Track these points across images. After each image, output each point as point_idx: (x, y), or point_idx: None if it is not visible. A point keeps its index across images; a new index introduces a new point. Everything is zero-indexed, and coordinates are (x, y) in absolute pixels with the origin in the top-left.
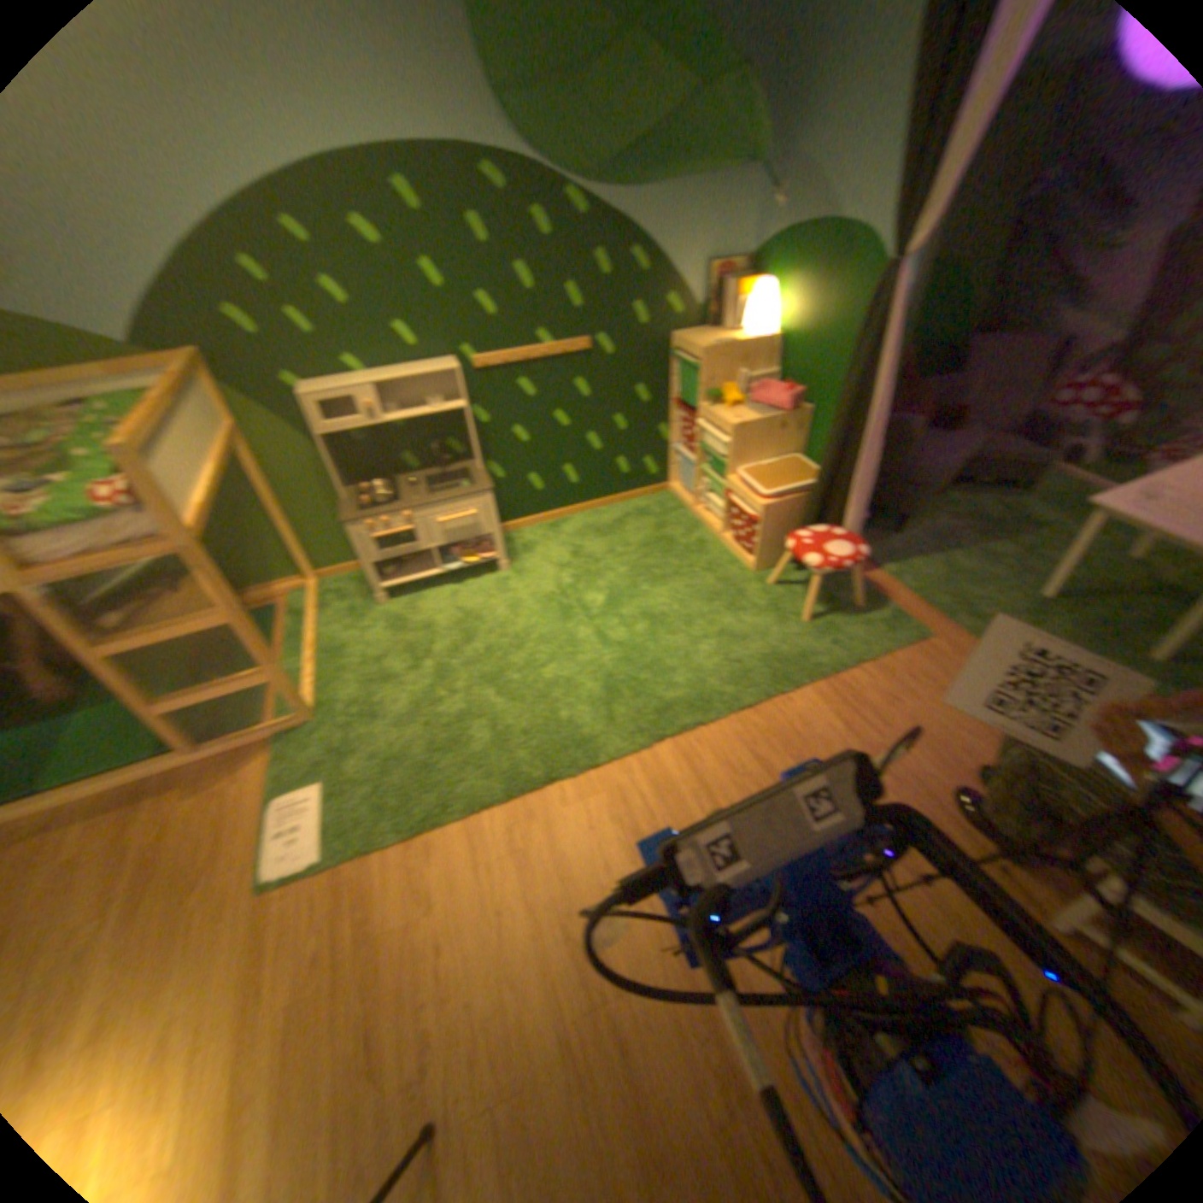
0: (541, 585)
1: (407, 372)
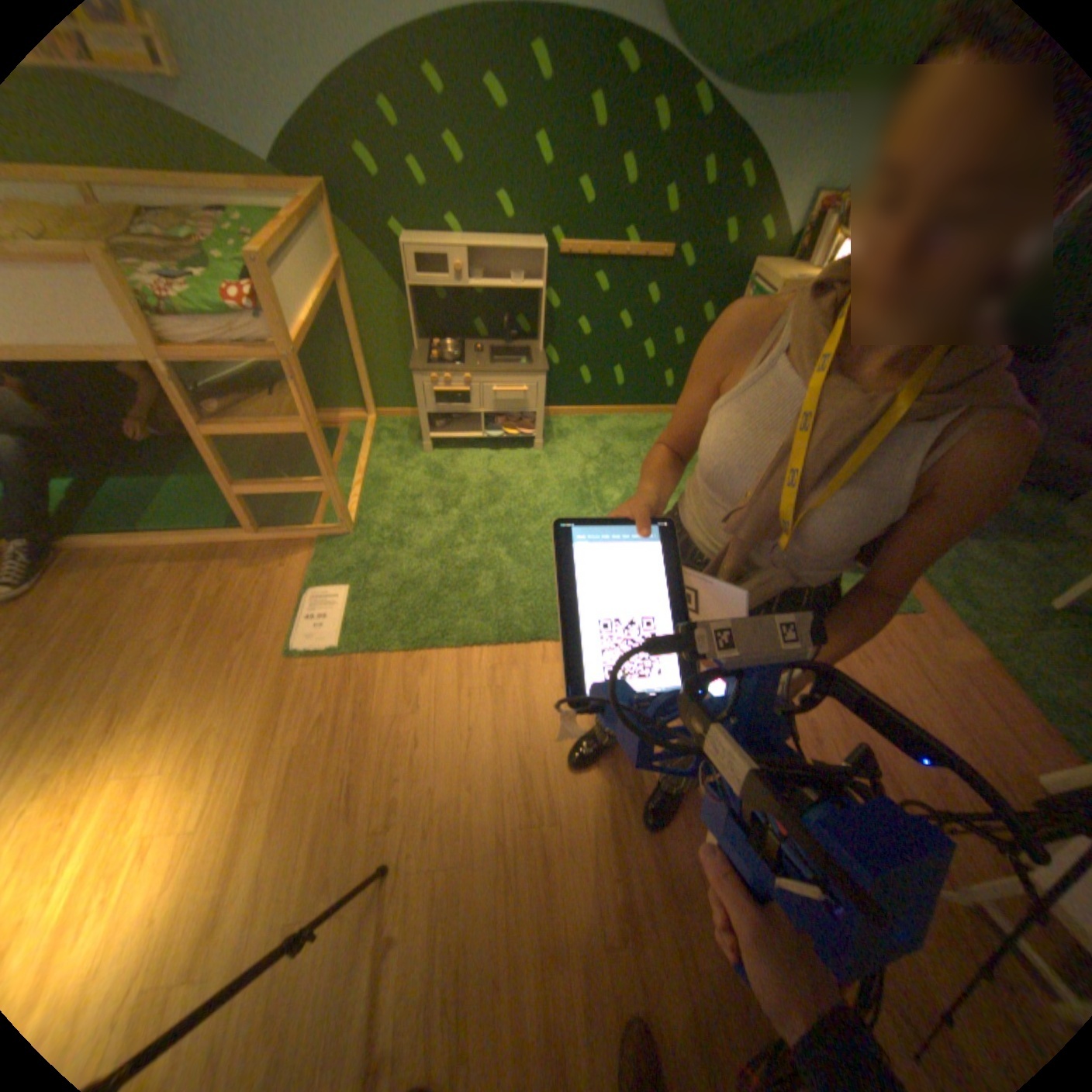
0: (568, 471)
1: (501, 245)
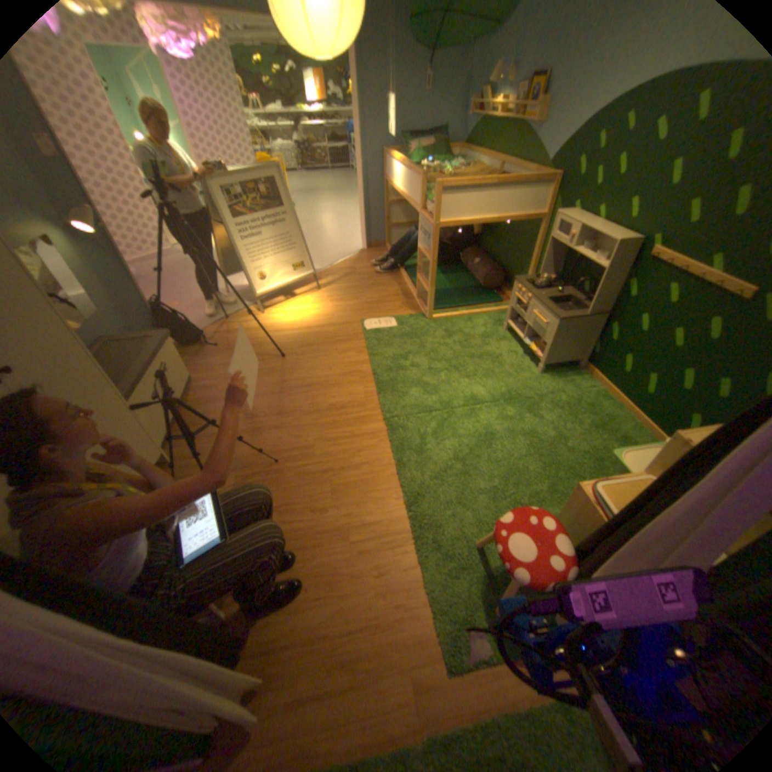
0: (525, 390)
1: (603, 230)
